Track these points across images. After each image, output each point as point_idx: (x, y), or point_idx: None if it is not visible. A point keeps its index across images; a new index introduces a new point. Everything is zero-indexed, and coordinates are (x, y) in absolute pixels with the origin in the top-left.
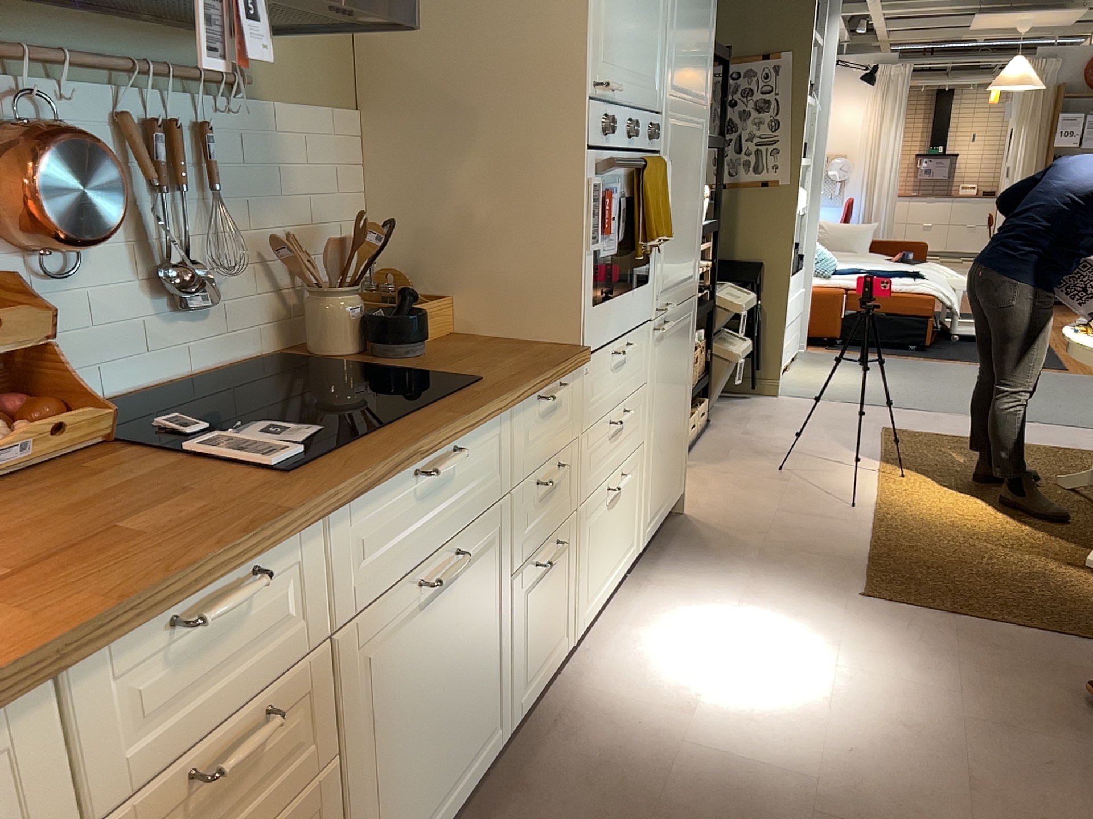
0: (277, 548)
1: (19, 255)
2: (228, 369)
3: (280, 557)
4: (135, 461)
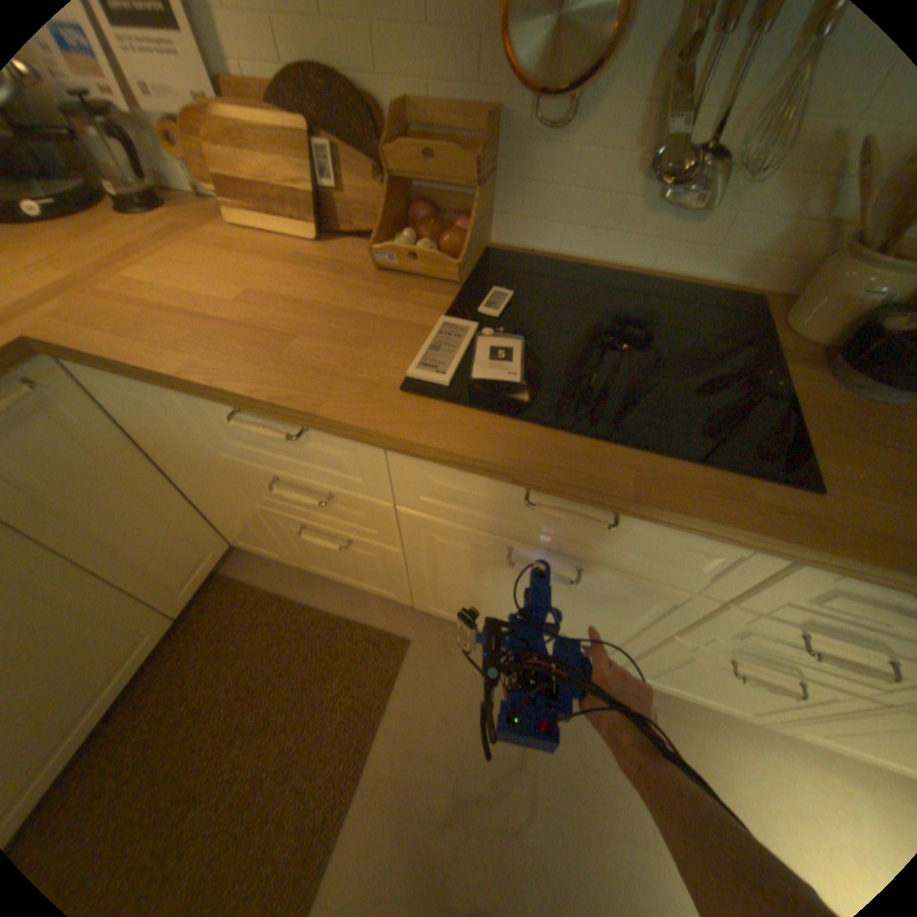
0: (308, 426)
1: (522, 84)
2: (689, 280)
3: (330, 434)
4: (421, 305)
